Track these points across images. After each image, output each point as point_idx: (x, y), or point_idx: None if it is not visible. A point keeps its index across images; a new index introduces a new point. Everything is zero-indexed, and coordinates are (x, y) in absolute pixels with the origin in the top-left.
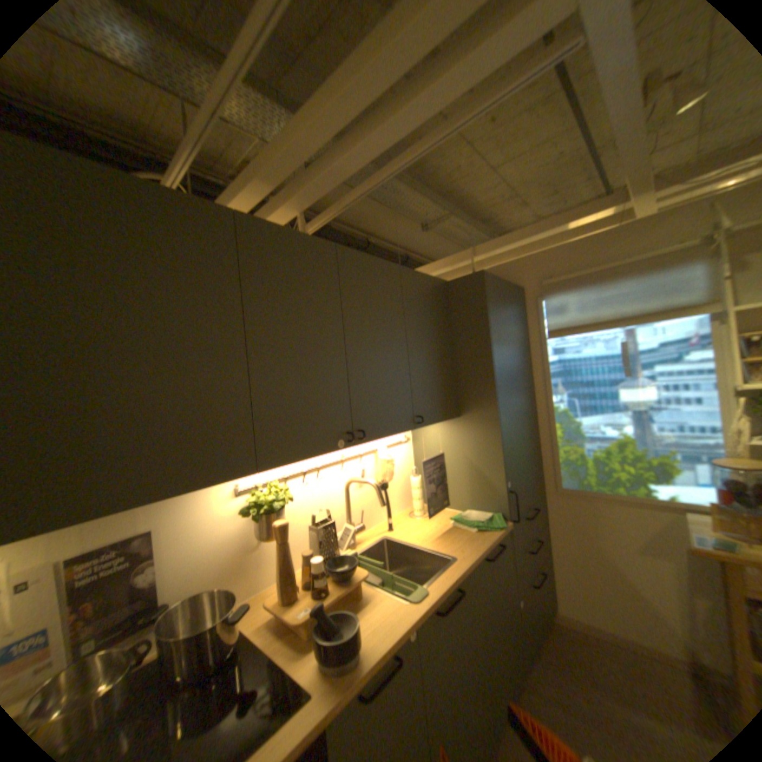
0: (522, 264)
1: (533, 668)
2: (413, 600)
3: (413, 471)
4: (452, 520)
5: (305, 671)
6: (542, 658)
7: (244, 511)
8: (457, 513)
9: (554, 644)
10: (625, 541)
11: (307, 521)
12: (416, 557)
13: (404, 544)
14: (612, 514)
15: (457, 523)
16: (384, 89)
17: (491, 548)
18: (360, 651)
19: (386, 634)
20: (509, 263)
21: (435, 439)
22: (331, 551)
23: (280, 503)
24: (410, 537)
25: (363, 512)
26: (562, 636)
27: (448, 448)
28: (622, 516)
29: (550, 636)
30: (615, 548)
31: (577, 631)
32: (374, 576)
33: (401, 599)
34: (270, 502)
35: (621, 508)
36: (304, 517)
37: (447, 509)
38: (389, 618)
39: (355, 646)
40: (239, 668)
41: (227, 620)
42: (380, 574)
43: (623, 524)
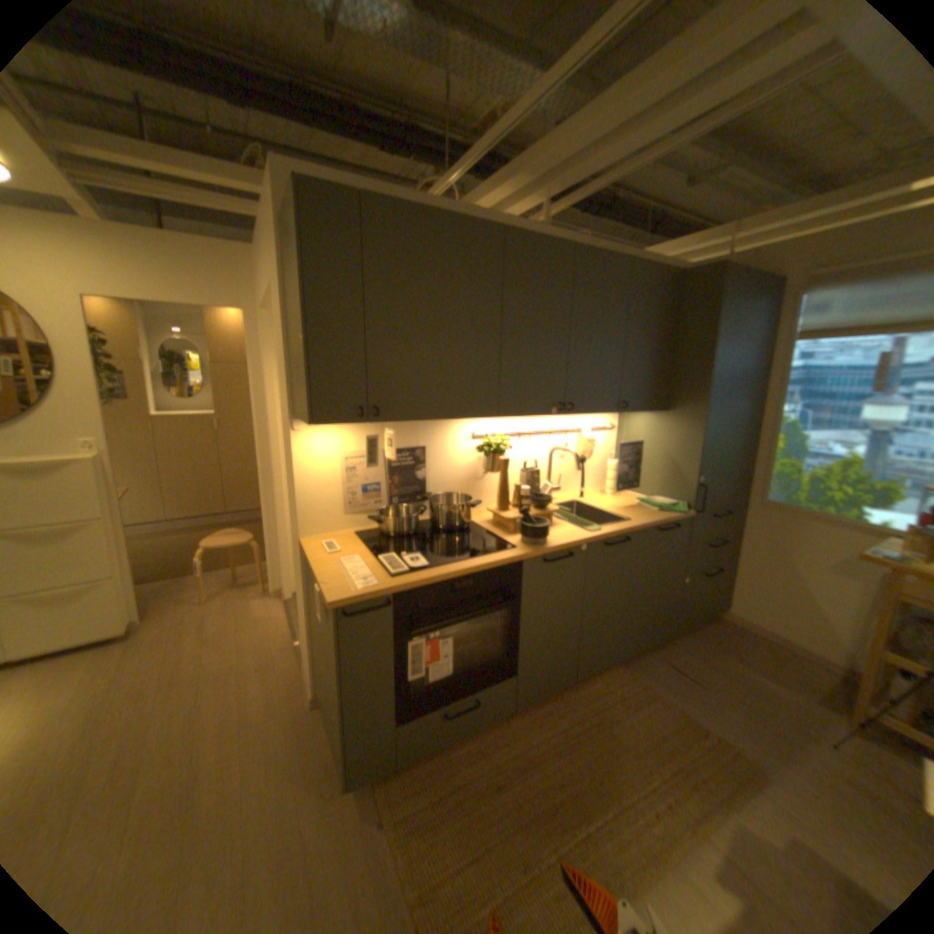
0: (793, 246)
1: (687, 637)
2: (588, 530)
3: (611, 455)
4: (638, 500)
5: (512, 540)
6: (698, 634)
7: (478, 449)
8: (645, 497)
9: (715, 630)
10: (819, 558)
11: (518, 468)
12: (598, 517)
13: (590, 506)
14: (813, 531)
15: (642, 503)
16: (639, 110)
17: (665, 522)
18: (547, 541)
19: (565, 539)
20: (777, 244)
21: (639, 430)
22: (533, 491)
23: (501, 450)
24: (597, 504)
25: (560, 476)
26: (726, 628)
27: (650, 439)
28: (824, 534)
29: (714, 625)
30: (807, 562)
31: (744, 628)
32: (561, 517)
33: (579, 528)
34: (494, 449)
35: (826, 526)
36: (515, 466)
37: (637, 494)
38: (568, 534)
39: (544, 536)
40: (472, 533)
41: (468, 506)
42: (566, 517)
43: (822, 542)
